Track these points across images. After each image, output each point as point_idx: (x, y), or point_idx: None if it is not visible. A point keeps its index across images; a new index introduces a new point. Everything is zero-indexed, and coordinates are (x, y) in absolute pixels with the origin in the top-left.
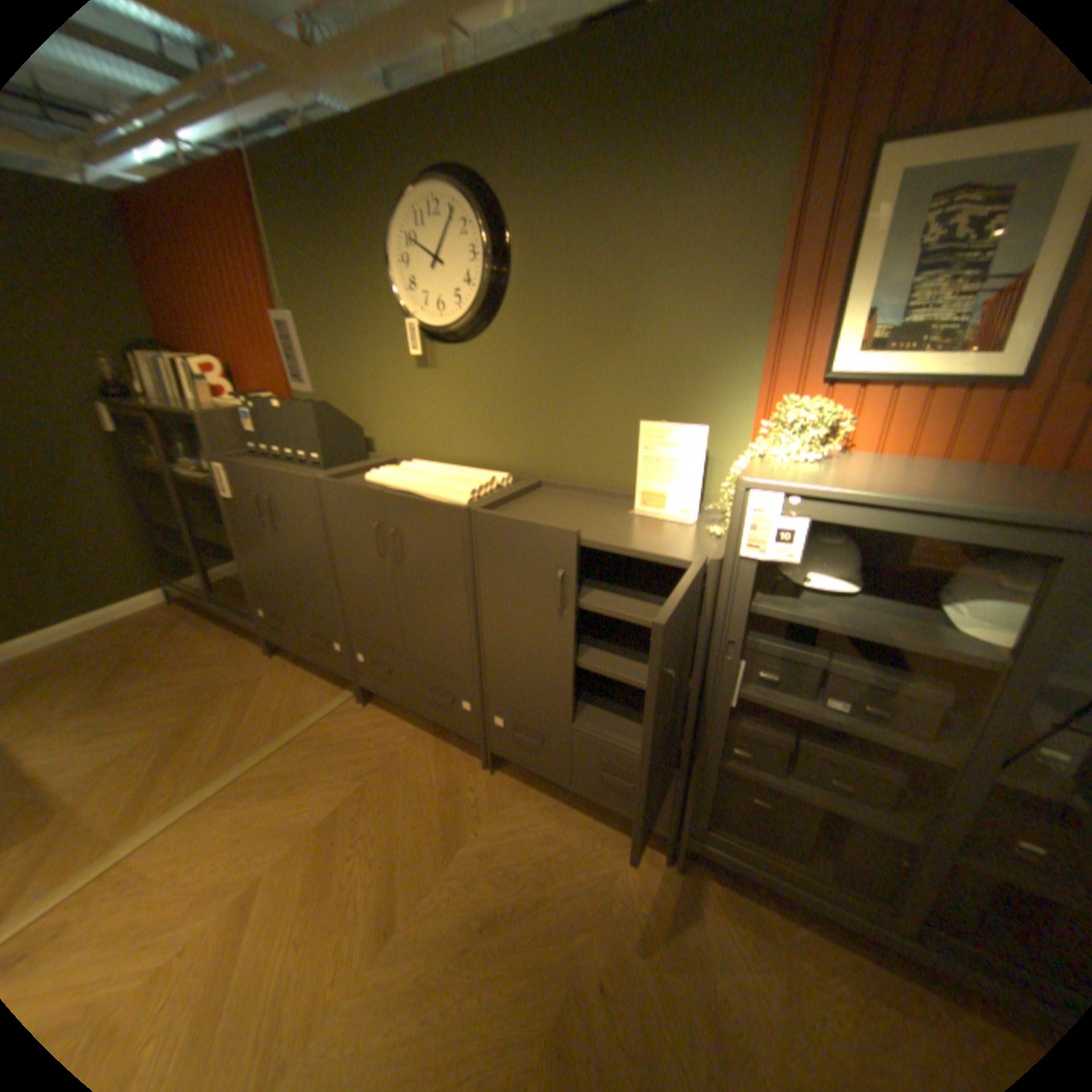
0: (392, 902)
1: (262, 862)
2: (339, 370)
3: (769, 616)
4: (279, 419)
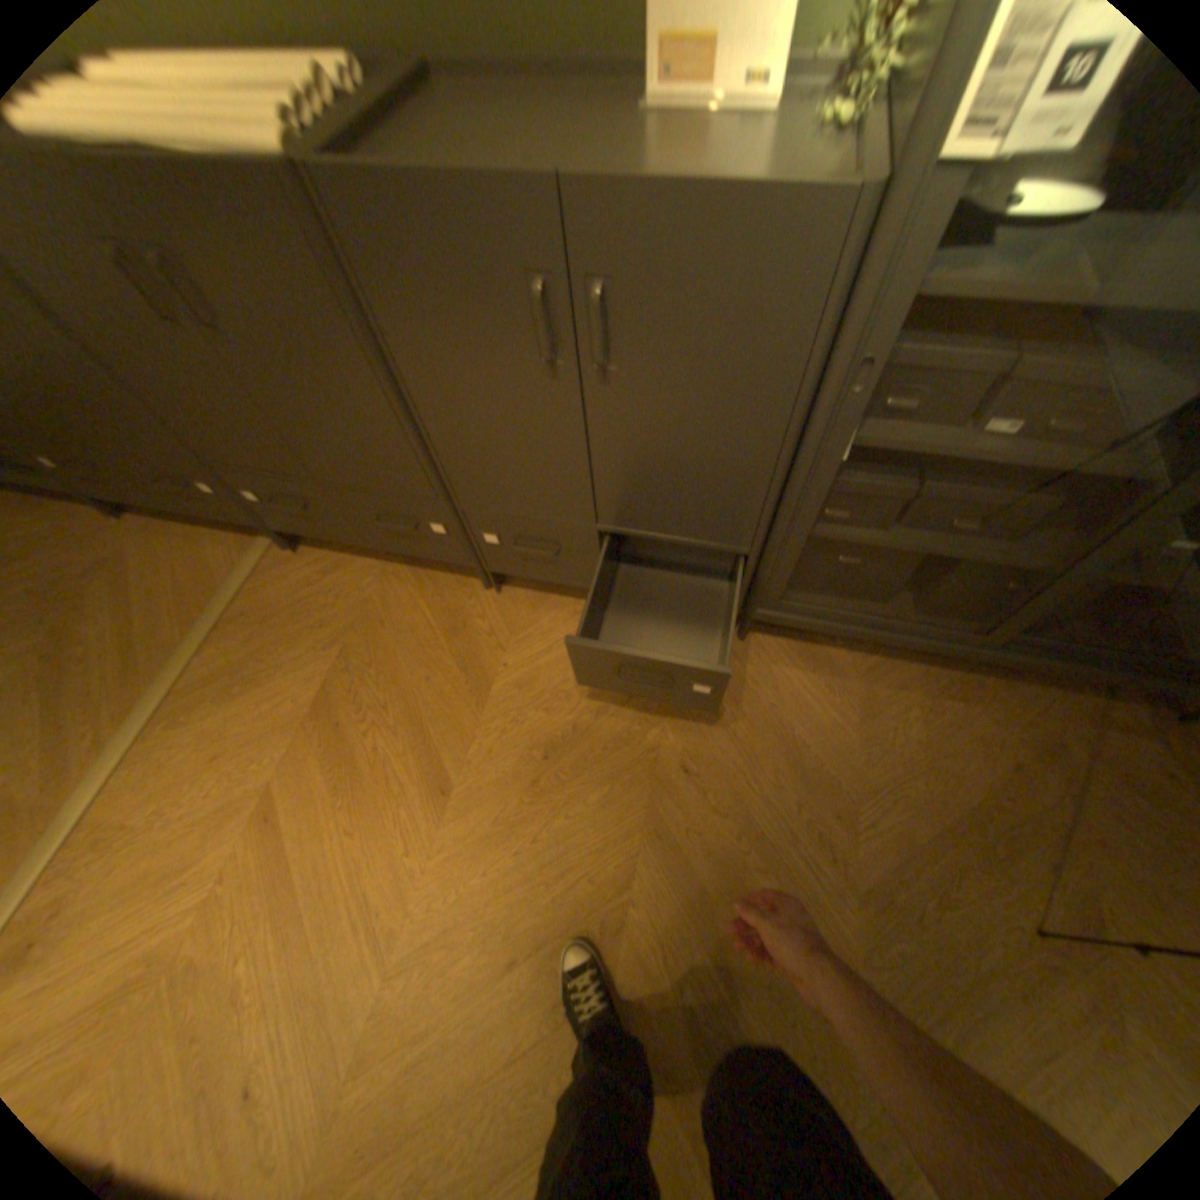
0: (437, 760)
1: (264, 767)
2: None
3: (944, 294)
4: None
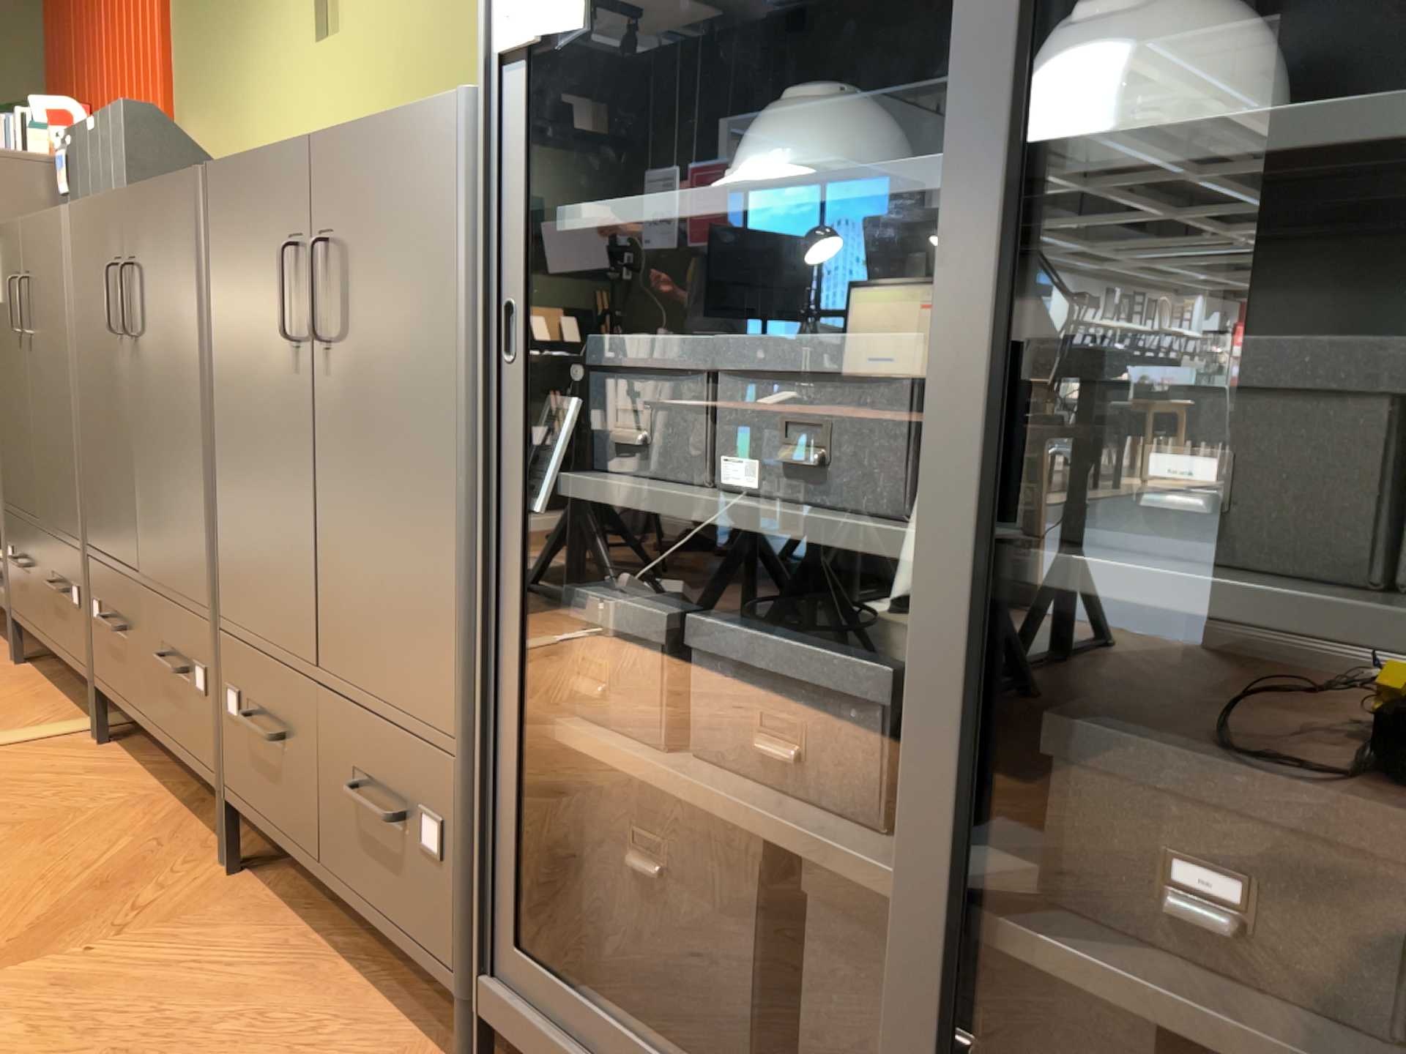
0: None
1: None
2: (230, 89)
3: (590, 224)
4: (95, 153)
